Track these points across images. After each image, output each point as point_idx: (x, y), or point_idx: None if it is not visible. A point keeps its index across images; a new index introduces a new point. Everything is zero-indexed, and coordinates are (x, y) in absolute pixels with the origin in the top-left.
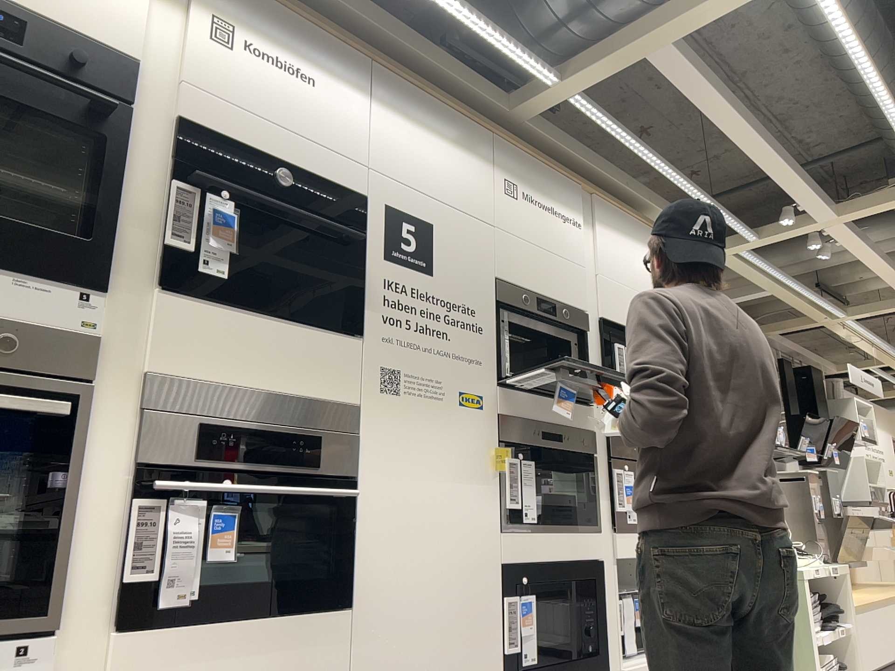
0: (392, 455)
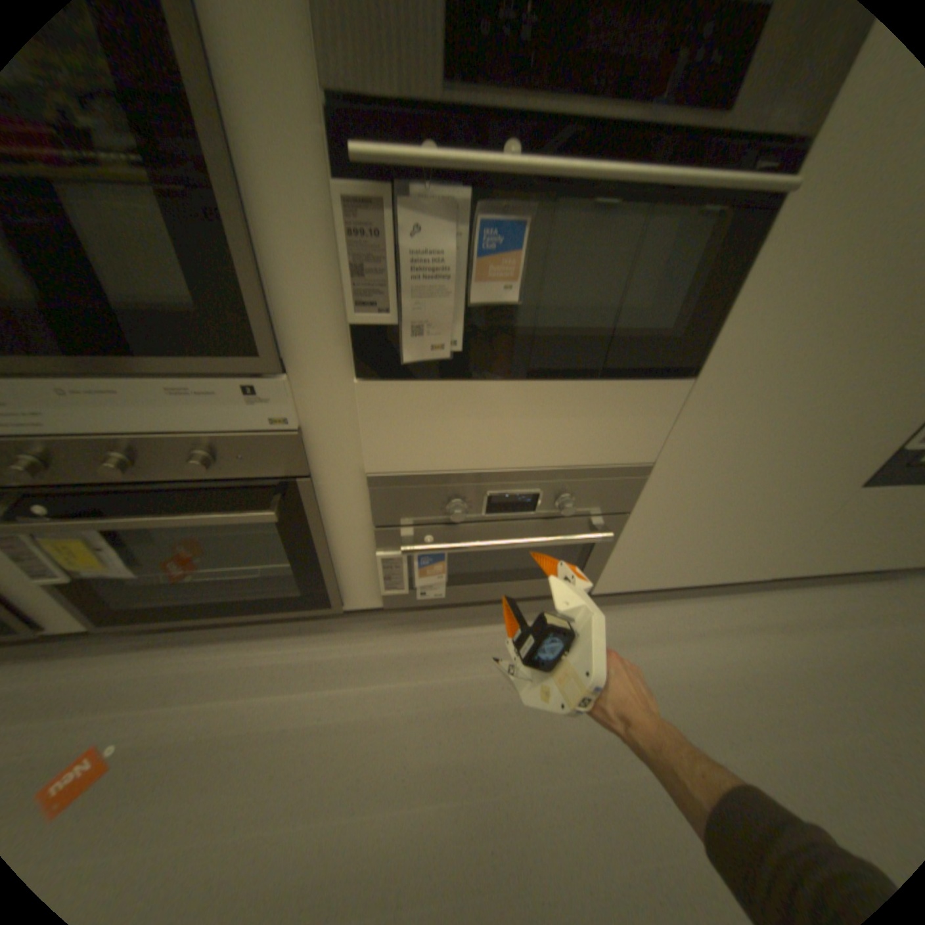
0: None
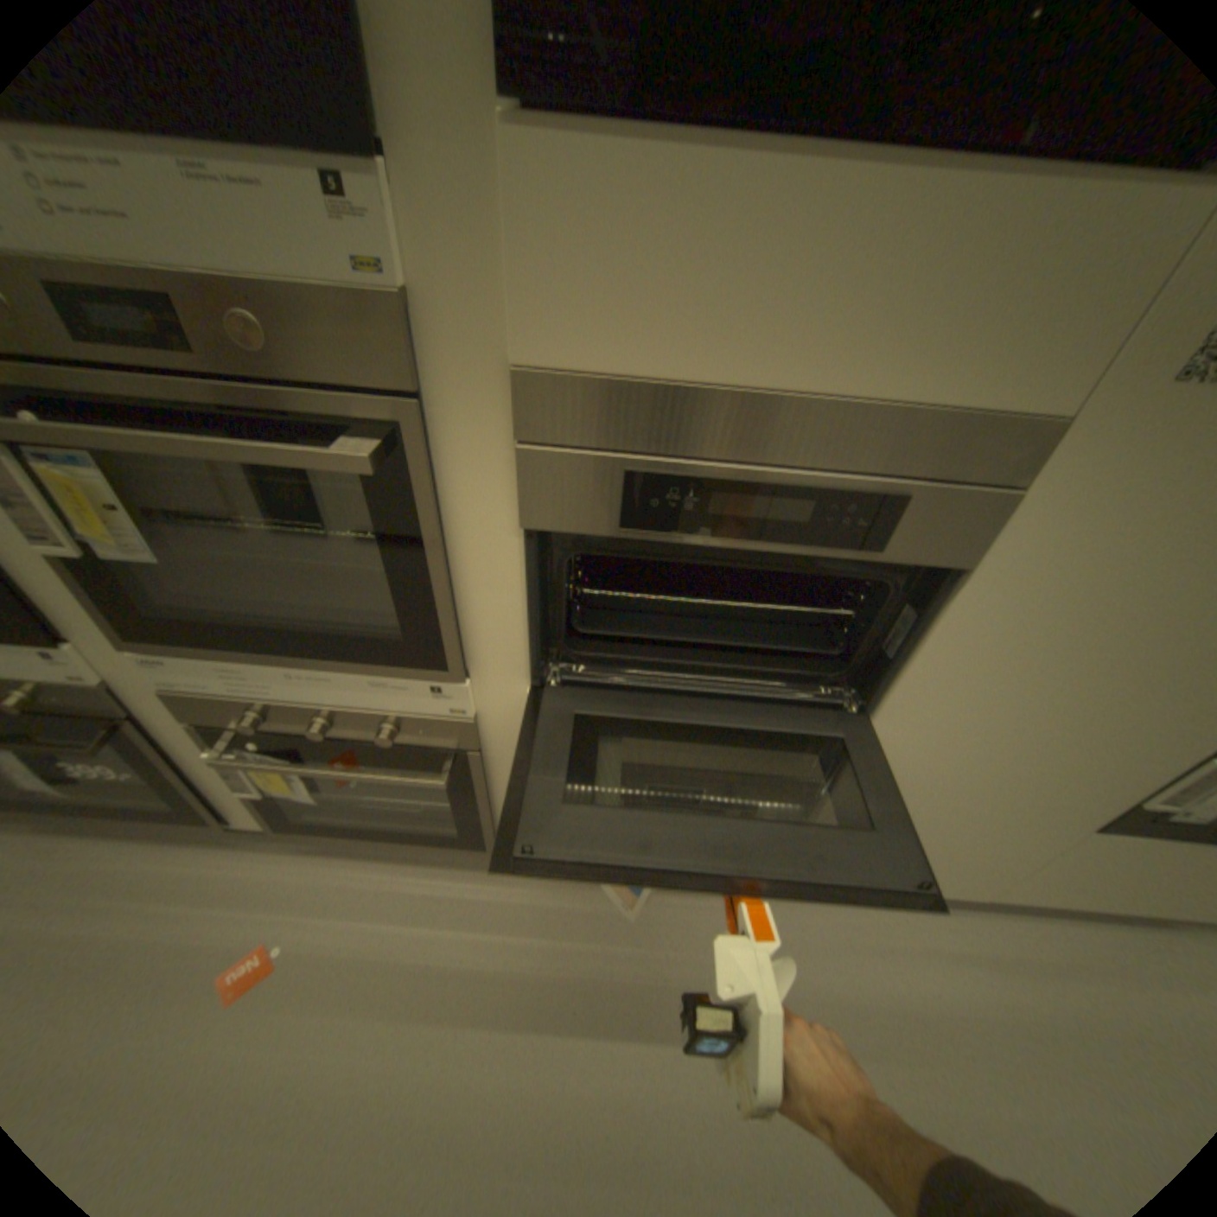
0: (1105, 533)
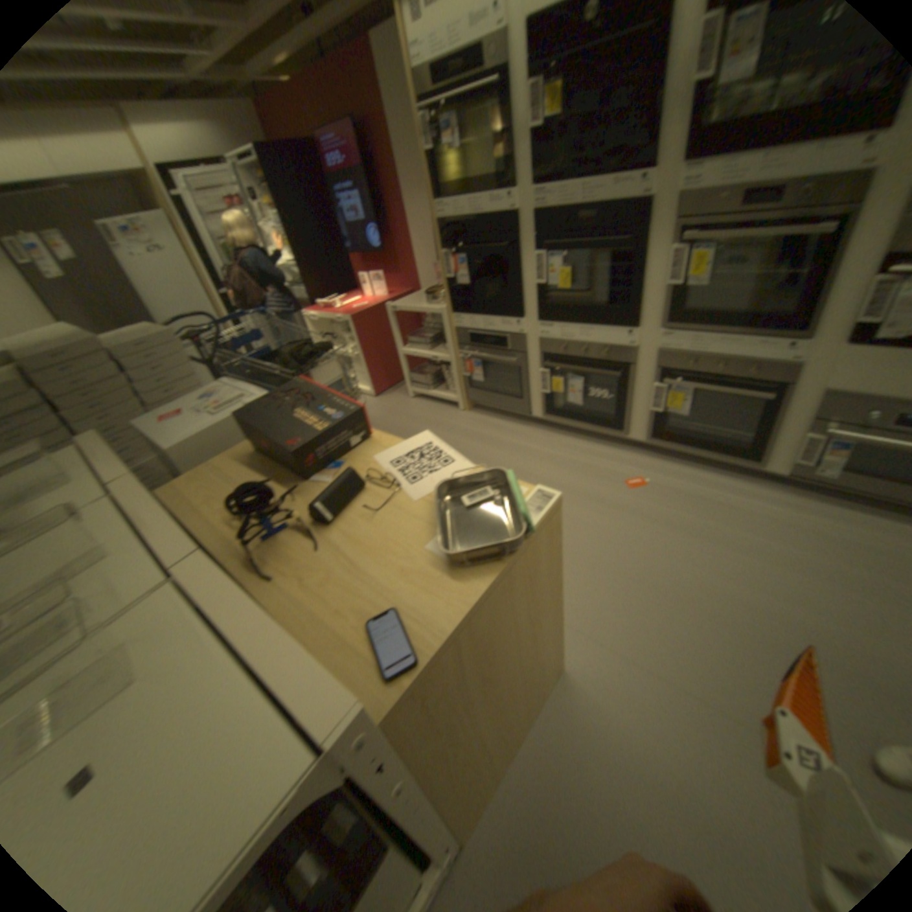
0: None
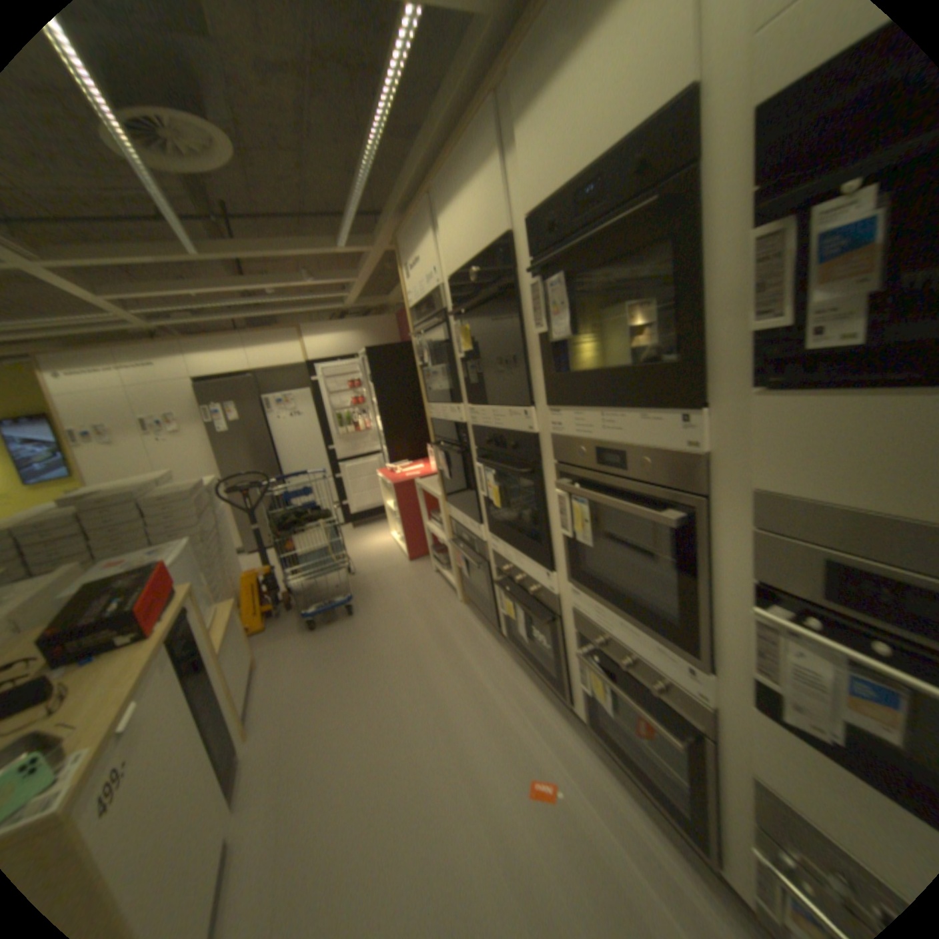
0: None
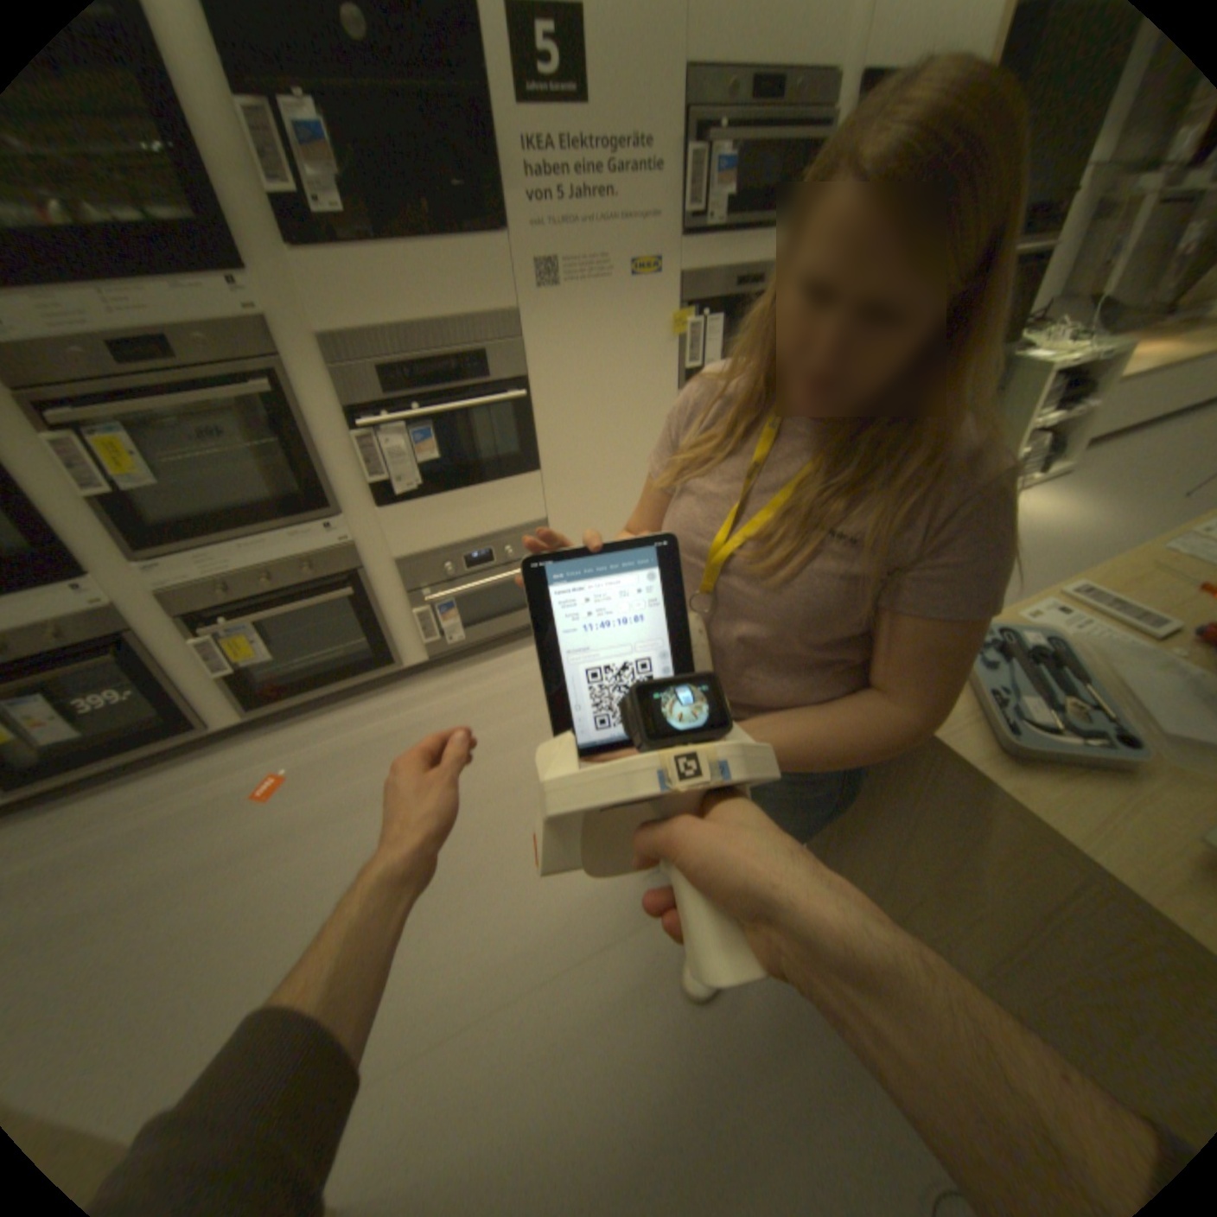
0: (557, 348)
